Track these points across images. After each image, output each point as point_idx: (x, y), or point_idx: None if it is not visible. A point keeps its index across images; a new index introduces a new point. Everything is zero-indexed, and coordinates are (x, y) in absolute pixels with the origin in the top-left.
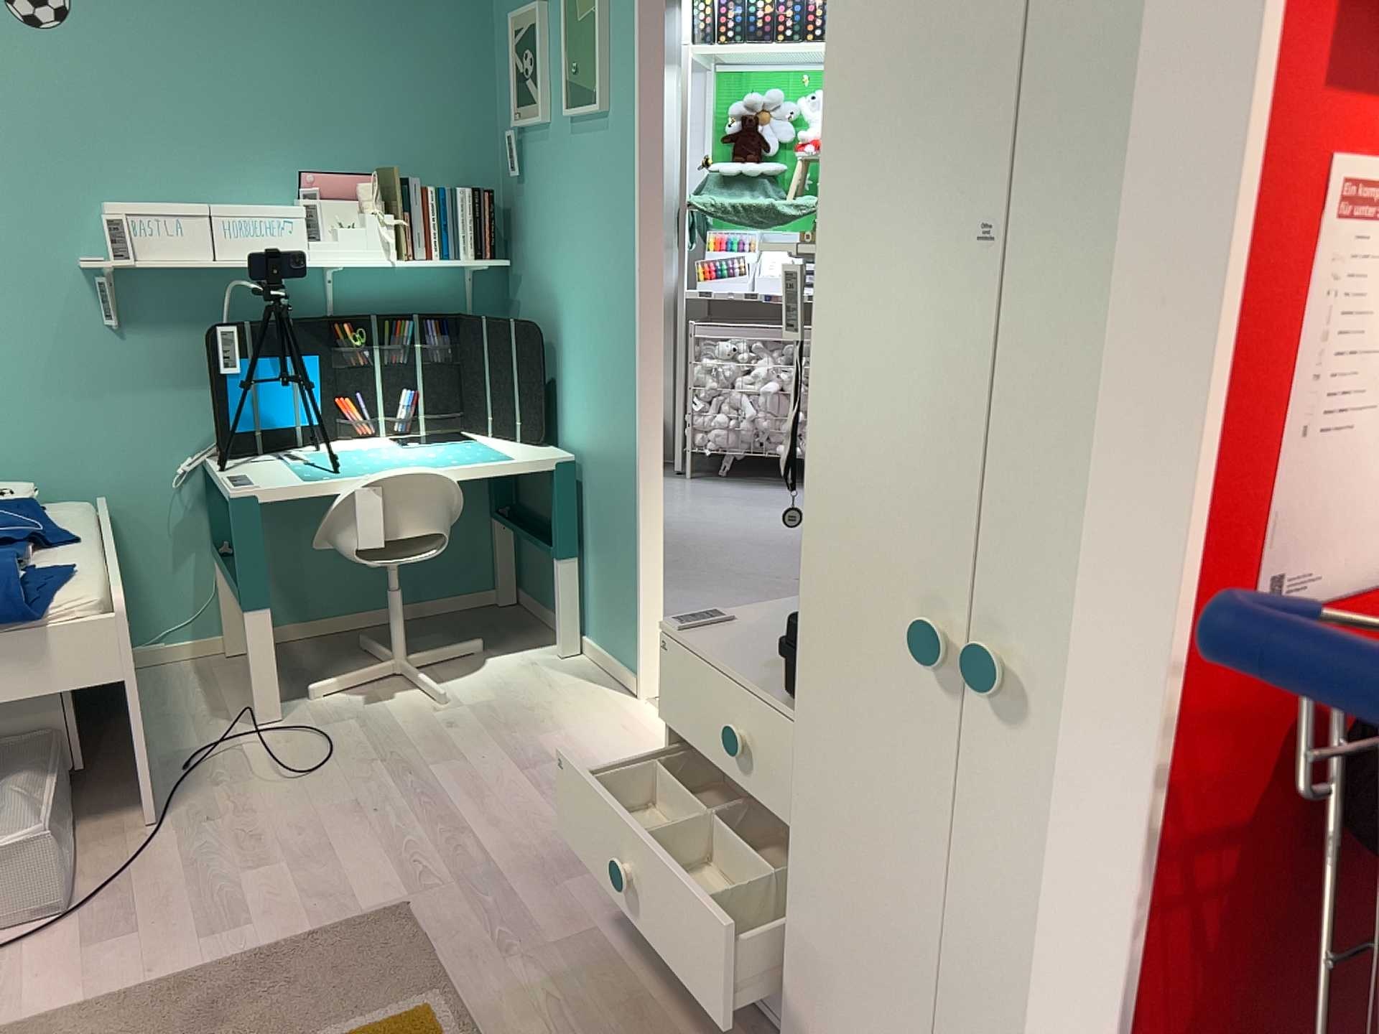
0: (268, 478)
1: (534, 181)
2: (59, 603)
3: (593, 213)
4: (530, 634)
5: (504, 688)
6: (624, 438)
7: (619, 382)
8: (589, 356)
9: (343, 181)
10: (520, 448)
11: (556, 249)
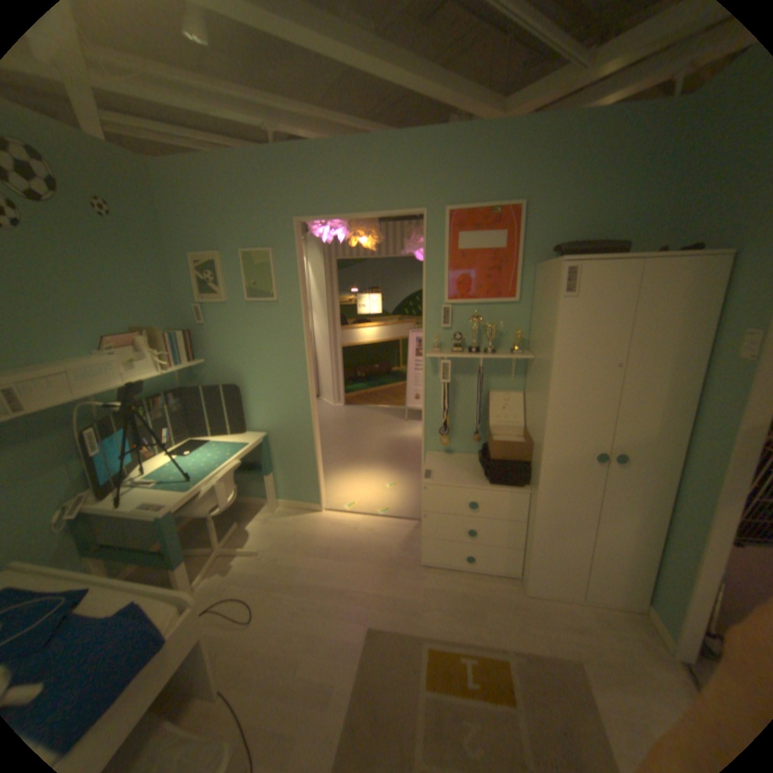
0: (156, 499)
1: (214, 324)
2: (161, 626)
3: (268, 338)
4: (245, 509)
5: (270, 535)
6: (302, 421)
7: (295, 401)
8: (270, 393)
9: (124, 336)
10: (236, 437)
11: (238, 352)
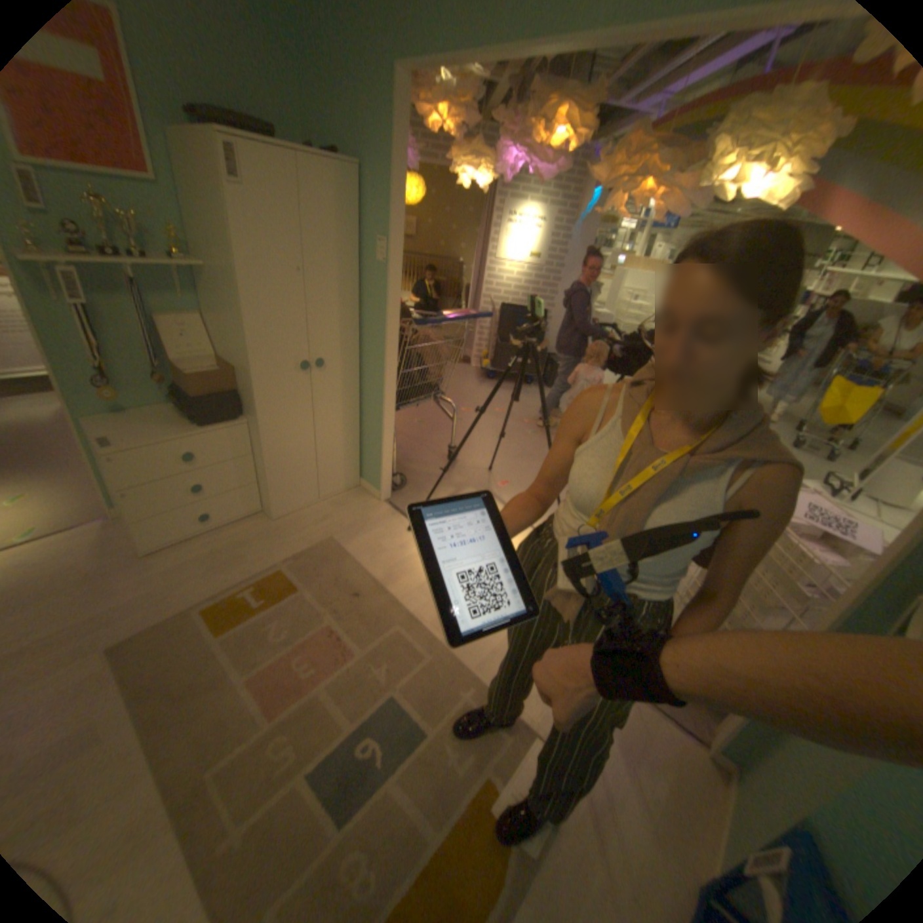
0: None
1: None
2: None
3: None
4: None
5: None
6: None
7: None
8: None
9: None
10: None
11: None
